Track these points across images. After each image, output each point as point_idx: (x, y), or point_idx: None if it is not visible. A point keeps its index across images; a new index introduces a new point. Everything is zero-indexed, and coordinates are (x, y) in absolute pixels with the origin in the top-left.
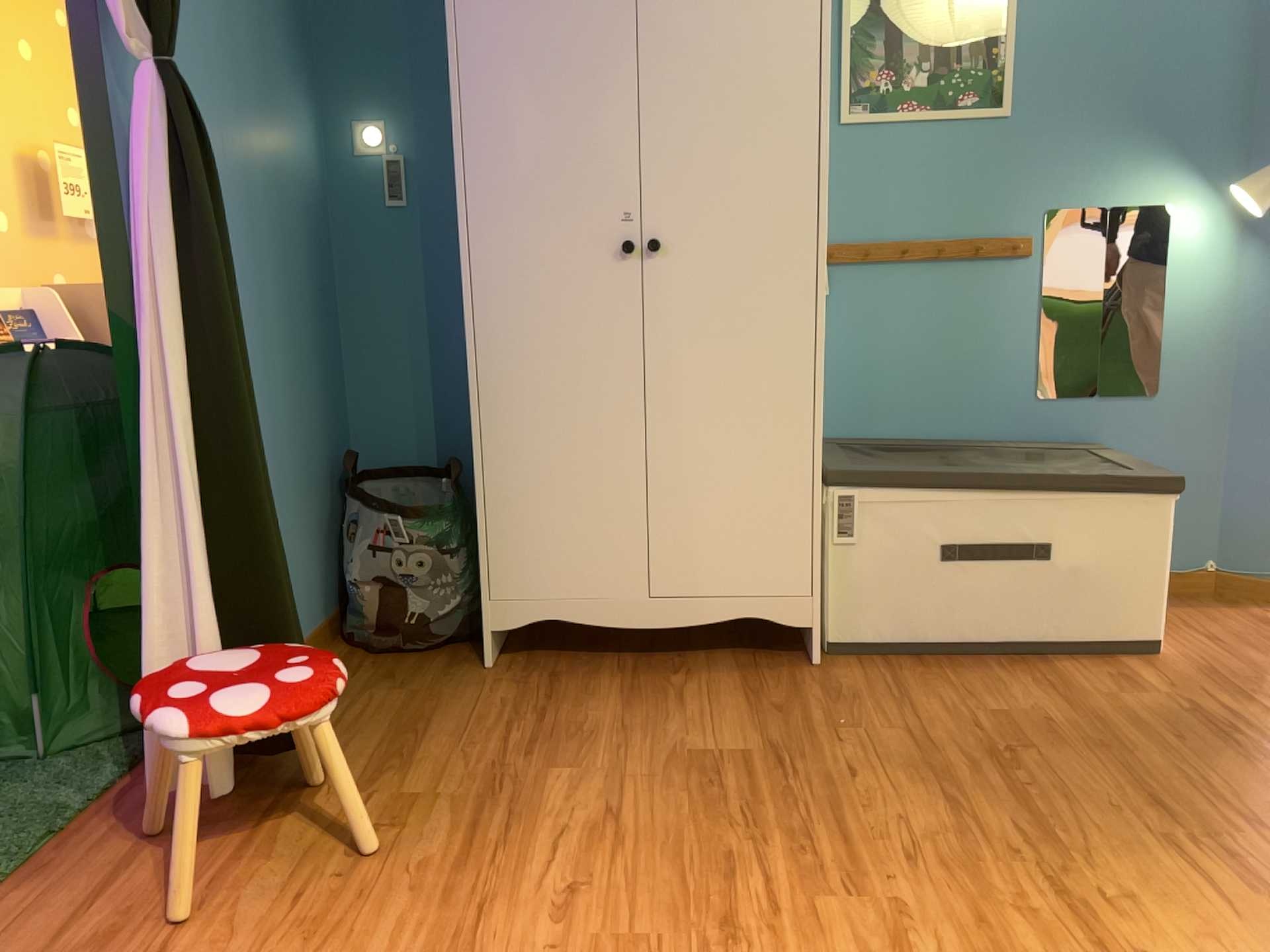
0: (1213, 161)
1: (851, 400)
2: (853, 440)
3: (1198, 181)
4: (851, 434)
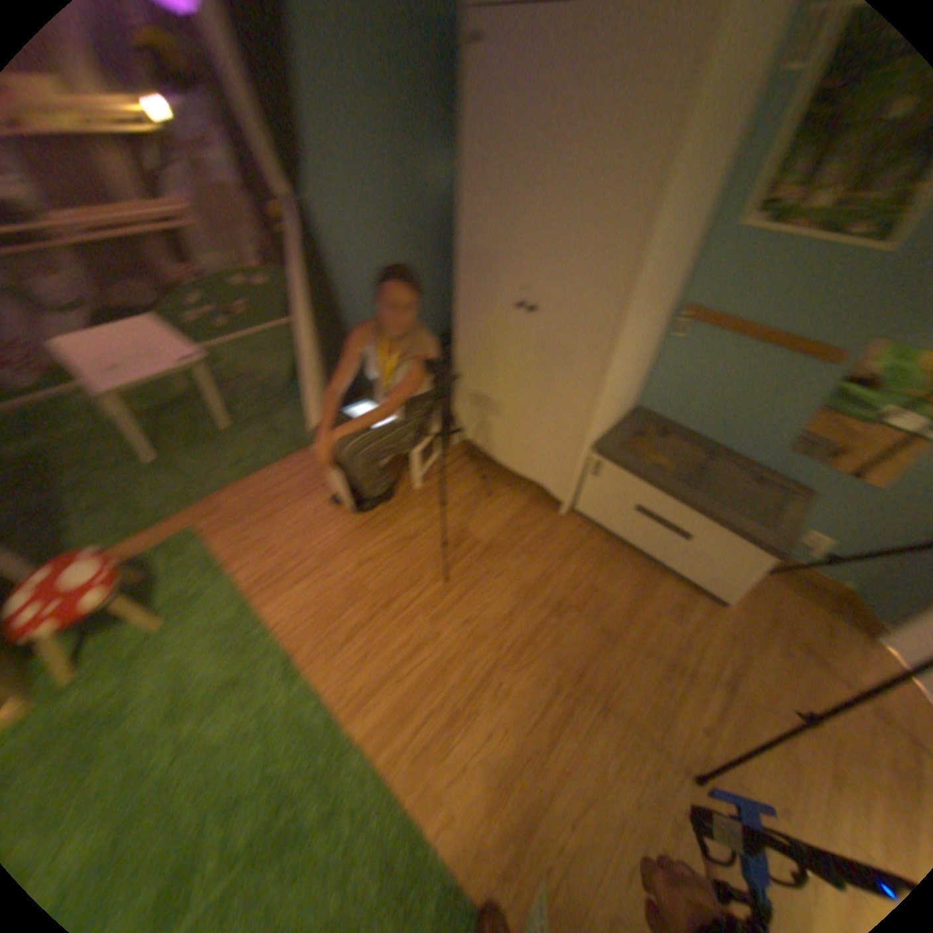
0: None
1: (673, 400)
2: (661, 422)
3: None
4: (666, 416)
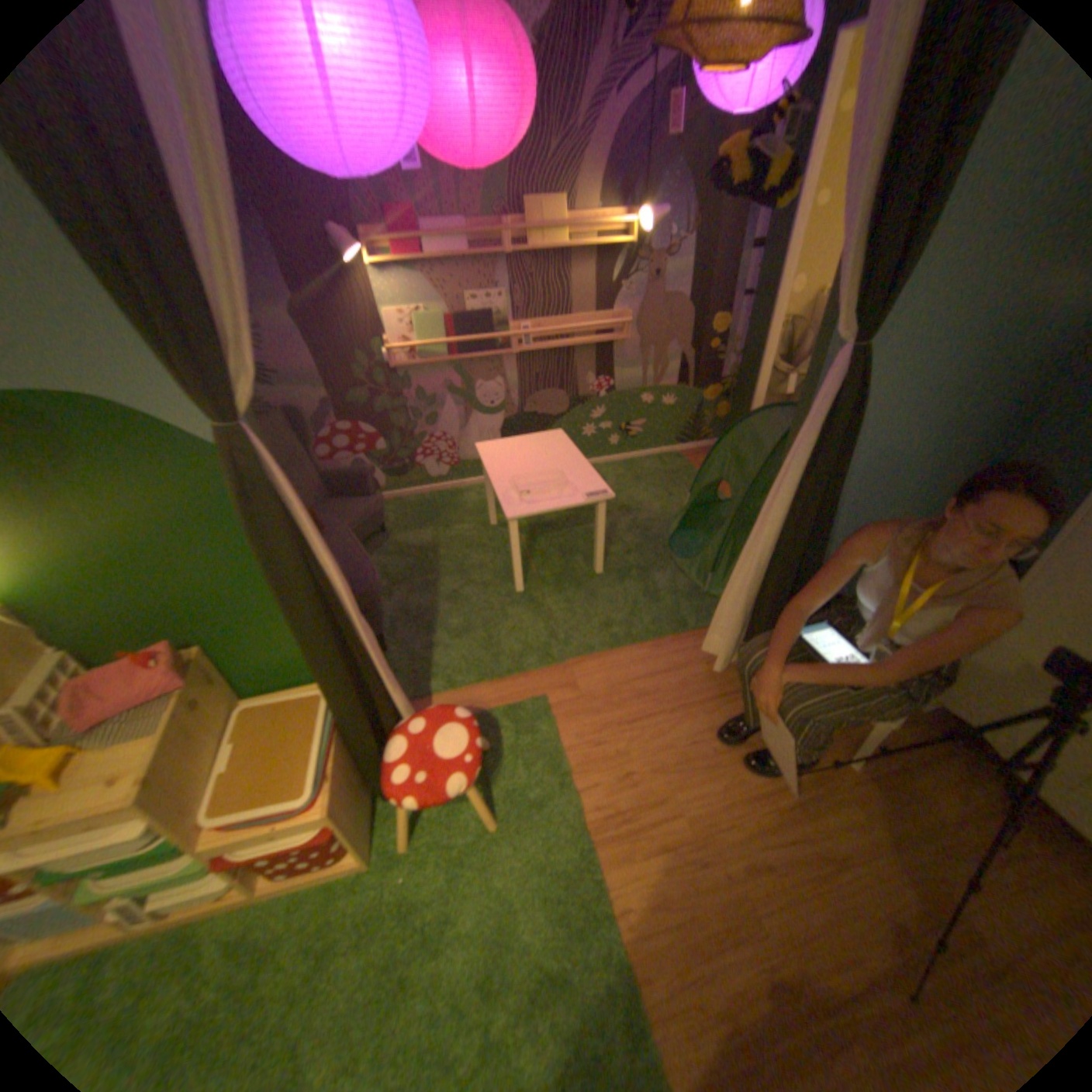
0: None
1: None
2: None
3: None
4: None
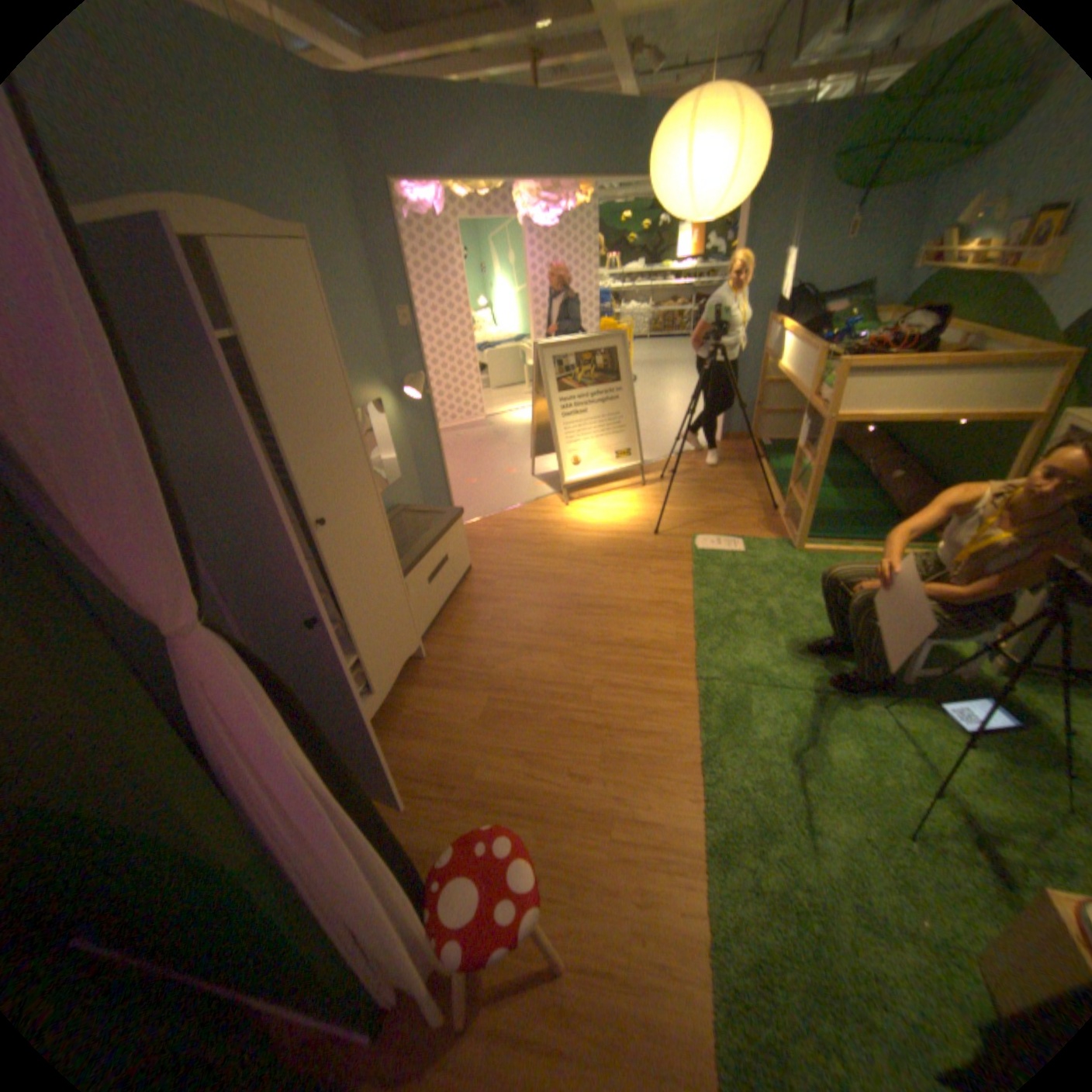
0: (383, 375)
1: None
2: None
3: (382, 385)
4: None
